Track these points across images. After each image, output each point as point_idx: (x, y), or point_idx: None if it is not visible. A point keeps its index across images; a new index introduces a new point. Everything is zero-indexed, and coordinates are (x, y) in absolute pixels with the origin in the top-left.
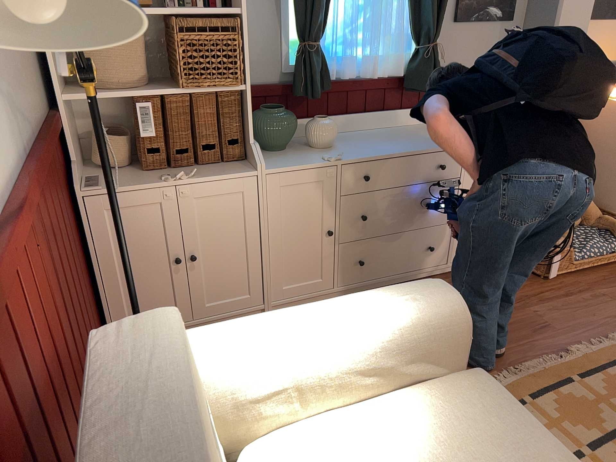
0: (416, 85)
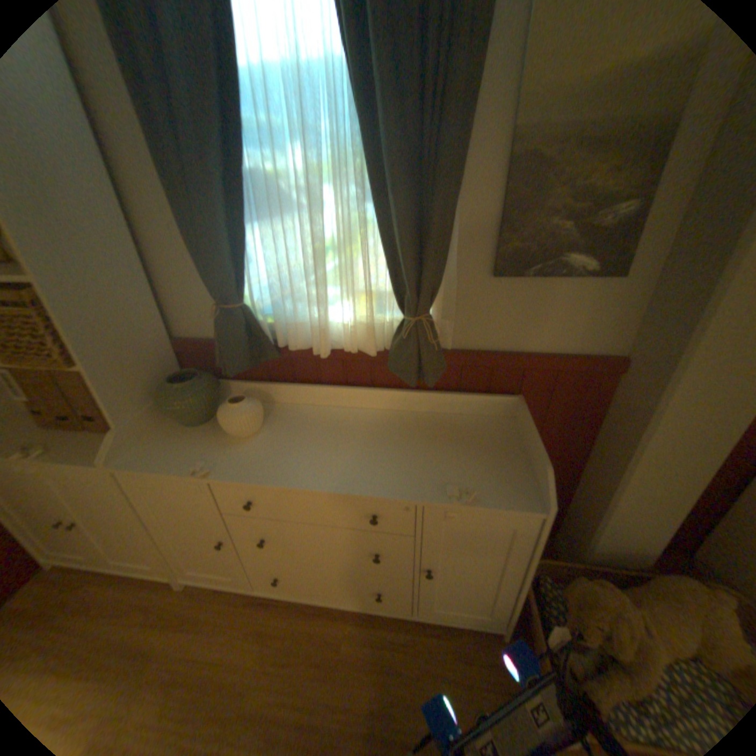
0: (398, 370)
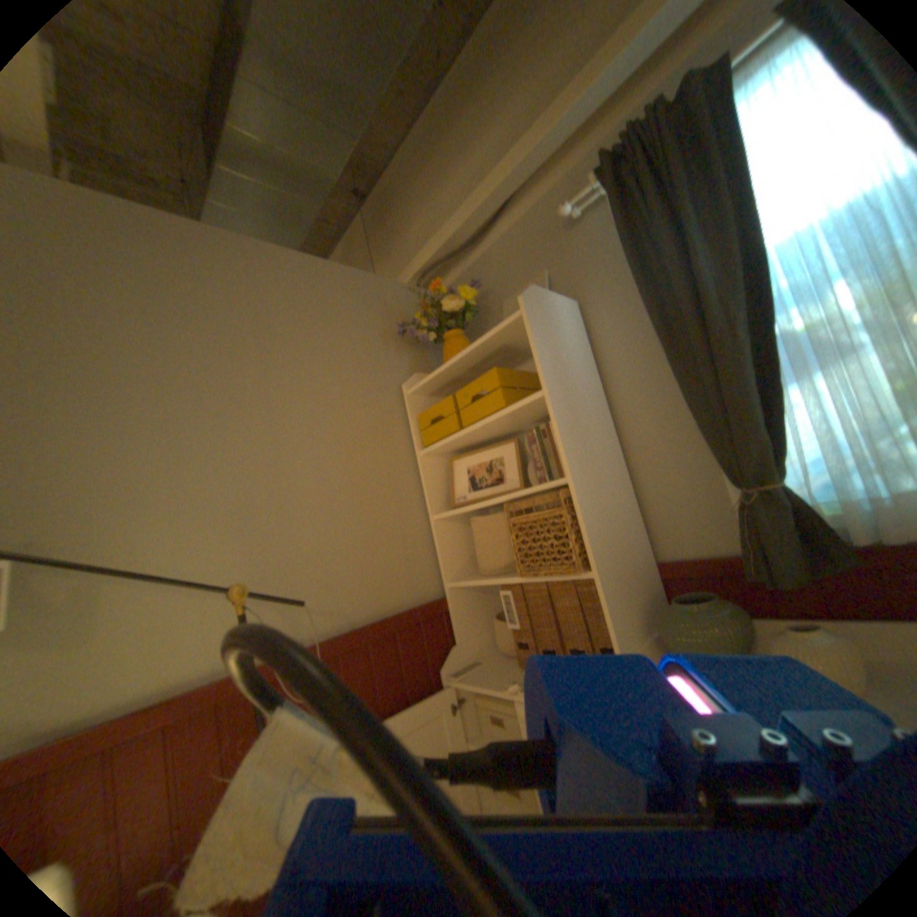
0: None
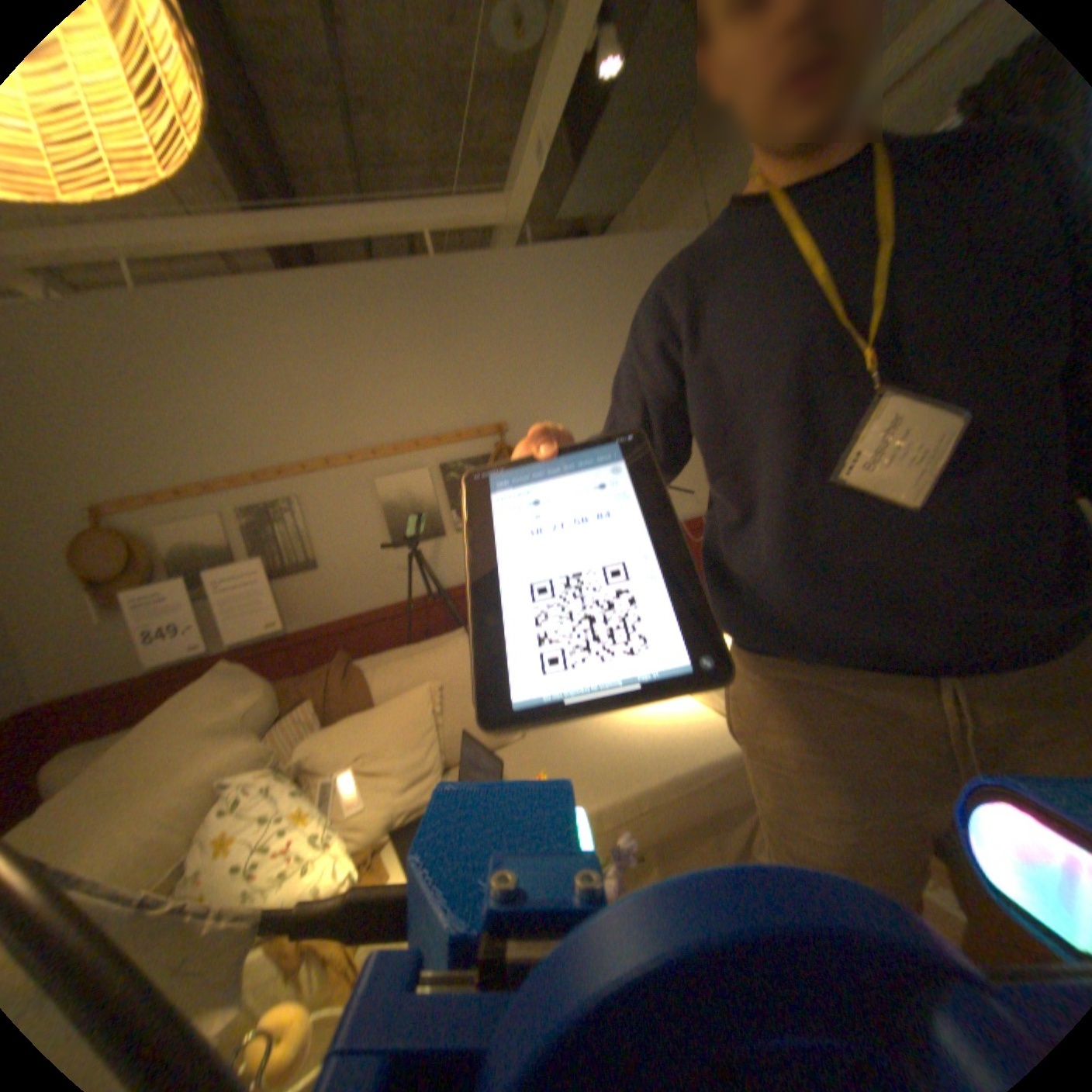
0: None
